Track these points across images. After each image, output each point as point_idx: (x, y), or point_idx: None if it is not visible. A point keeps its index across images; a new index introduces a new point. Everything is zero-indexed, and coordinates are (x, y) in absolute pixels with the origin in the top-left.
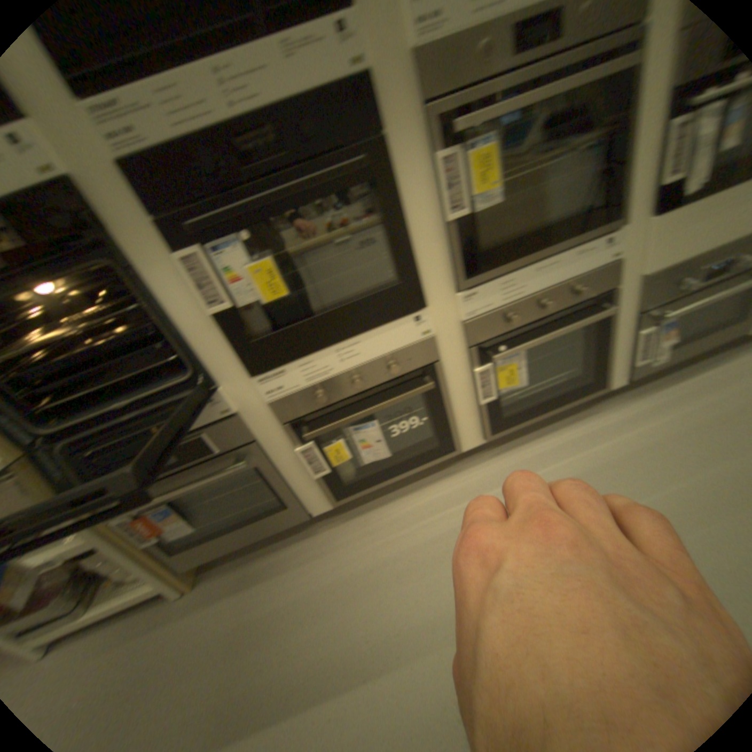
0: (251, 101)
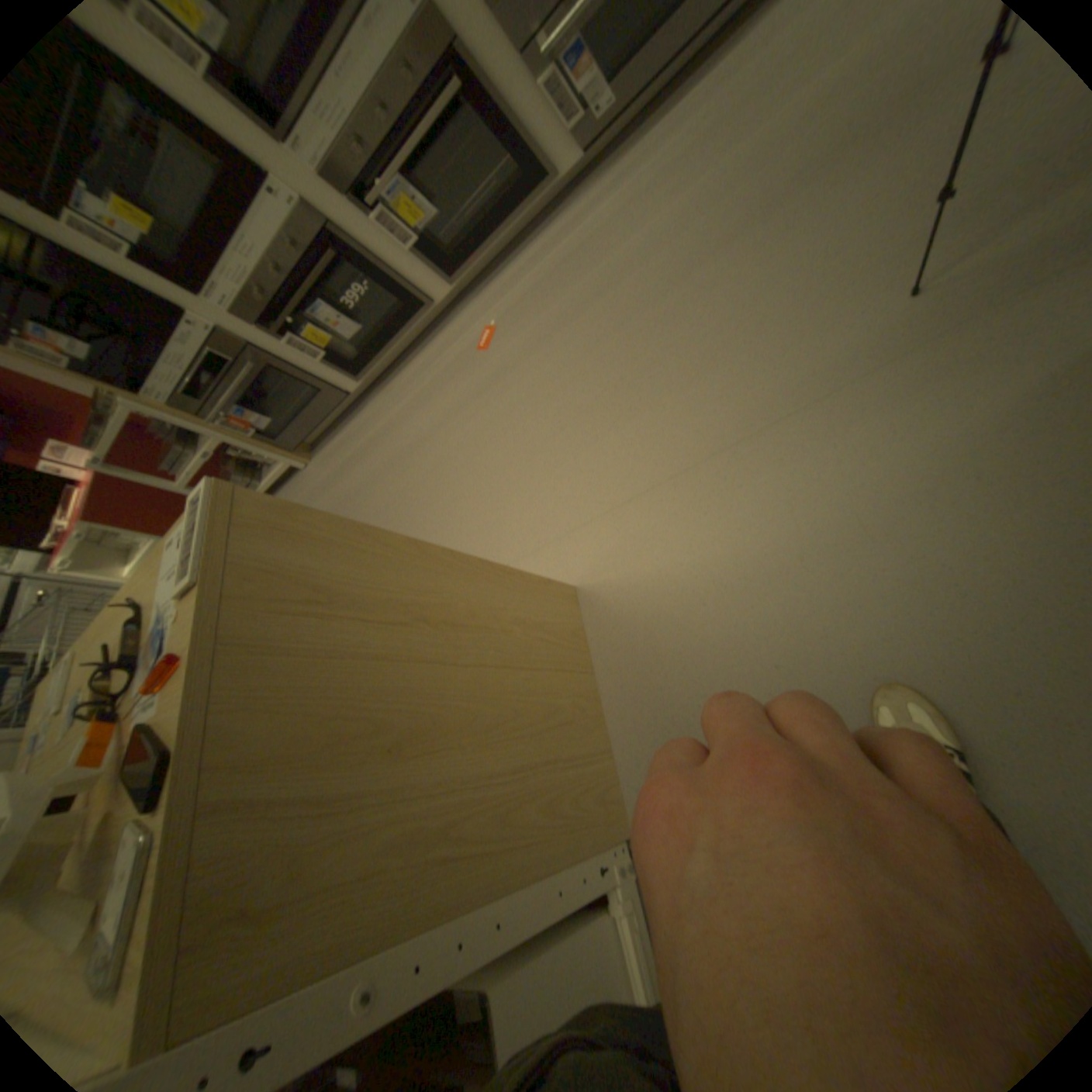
0: None
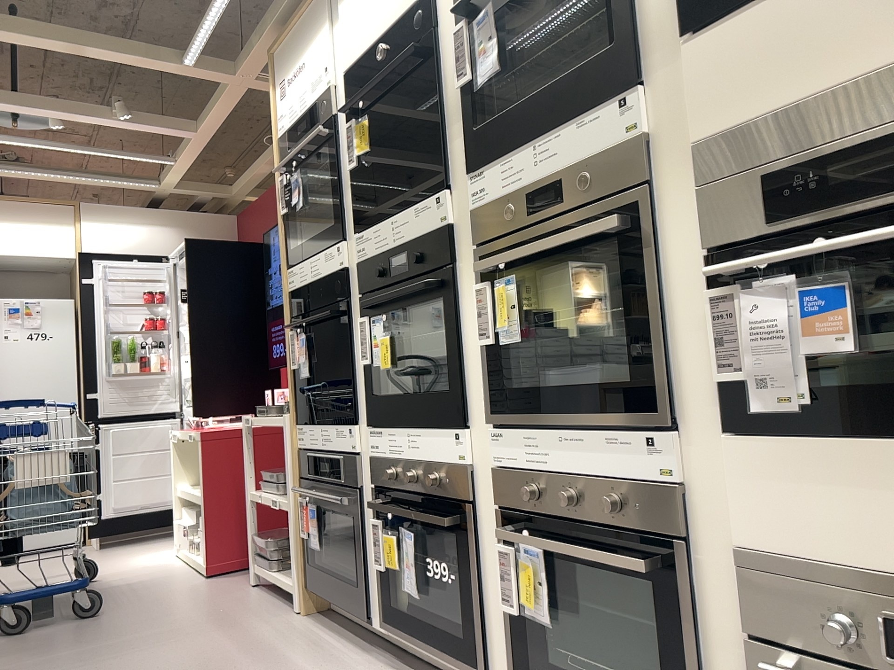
0: (398, 239)
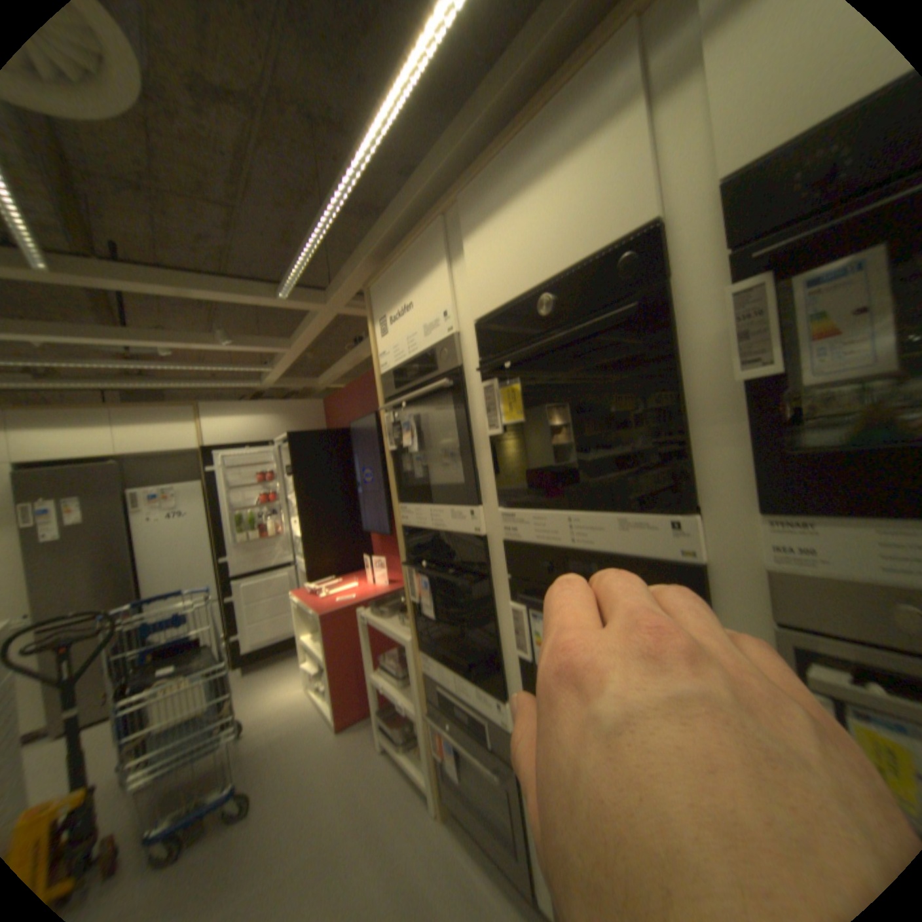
0: (585, 543)
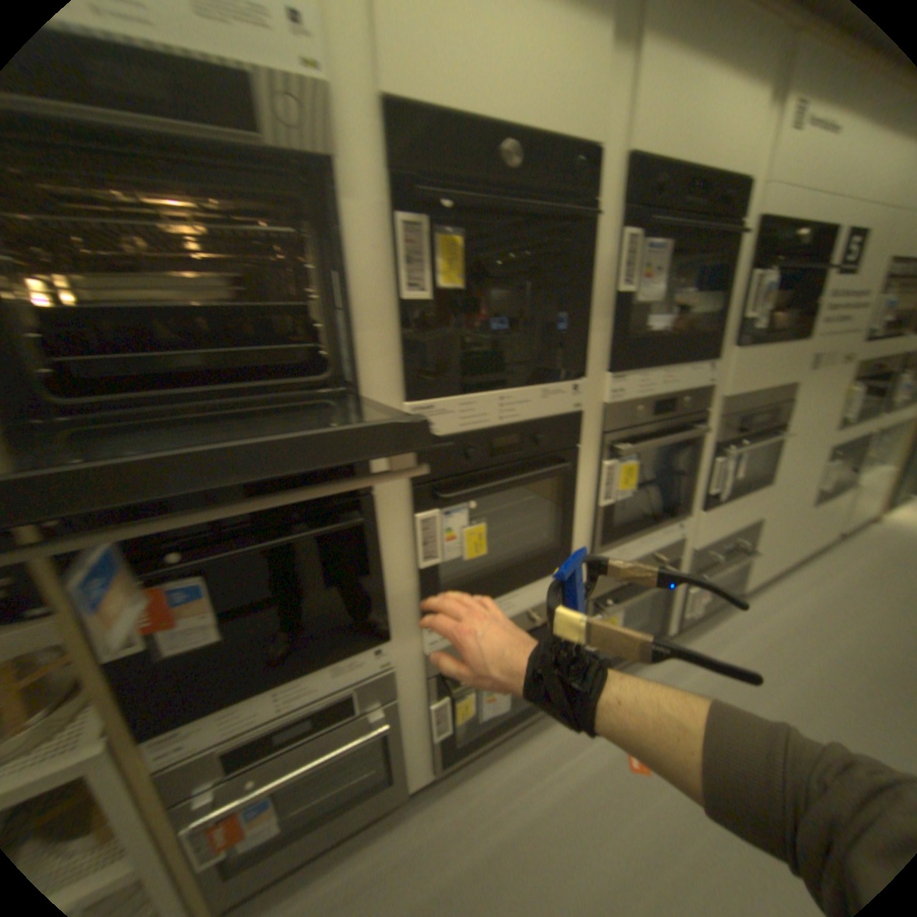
0: (511, 420)
